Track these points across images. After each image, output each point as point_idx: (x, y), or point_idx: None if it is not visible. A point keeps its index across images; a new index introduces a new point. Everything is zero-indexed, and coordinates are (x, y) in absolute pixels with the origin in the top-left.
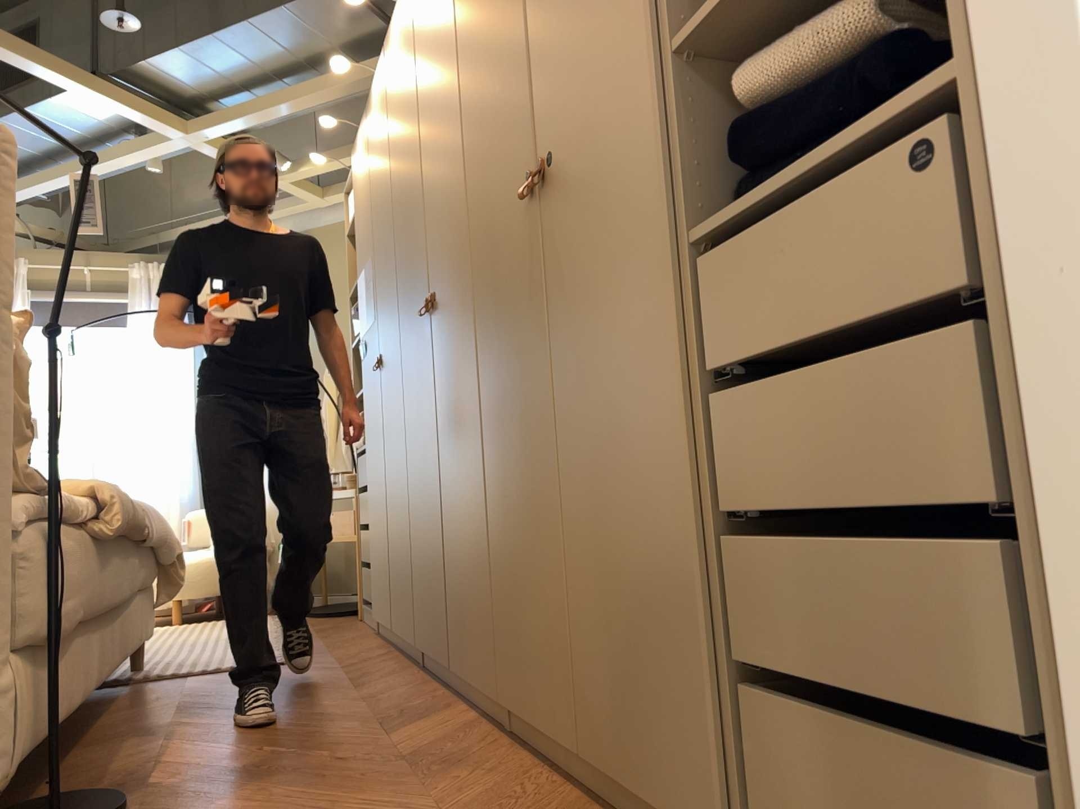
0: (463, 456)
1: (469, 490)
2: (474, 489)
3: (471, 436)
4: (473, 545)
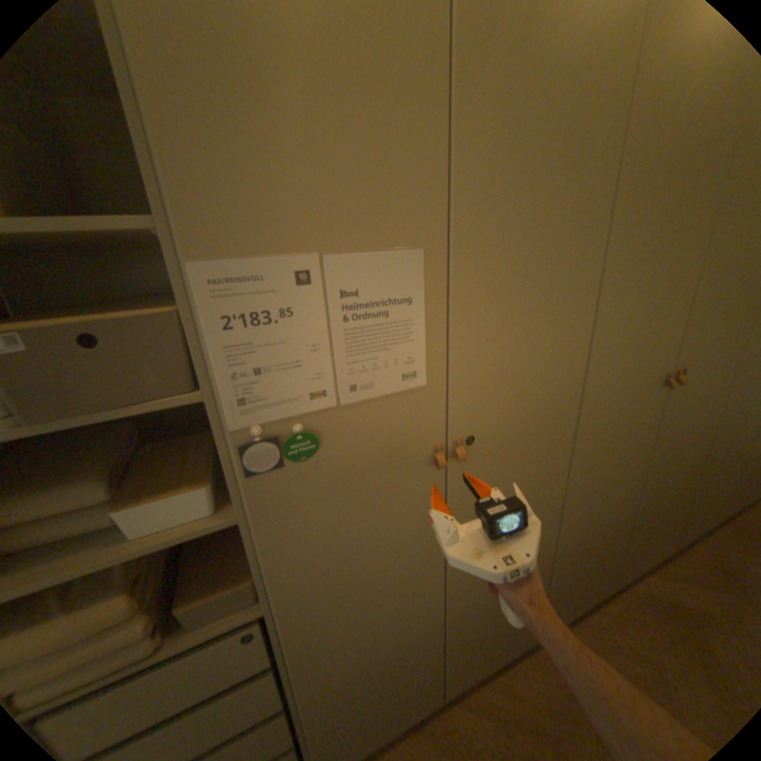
0: (679, 473)
1: (680, 487)
2: (686, 484)
3: (695, 457)
4: (672, 512)
